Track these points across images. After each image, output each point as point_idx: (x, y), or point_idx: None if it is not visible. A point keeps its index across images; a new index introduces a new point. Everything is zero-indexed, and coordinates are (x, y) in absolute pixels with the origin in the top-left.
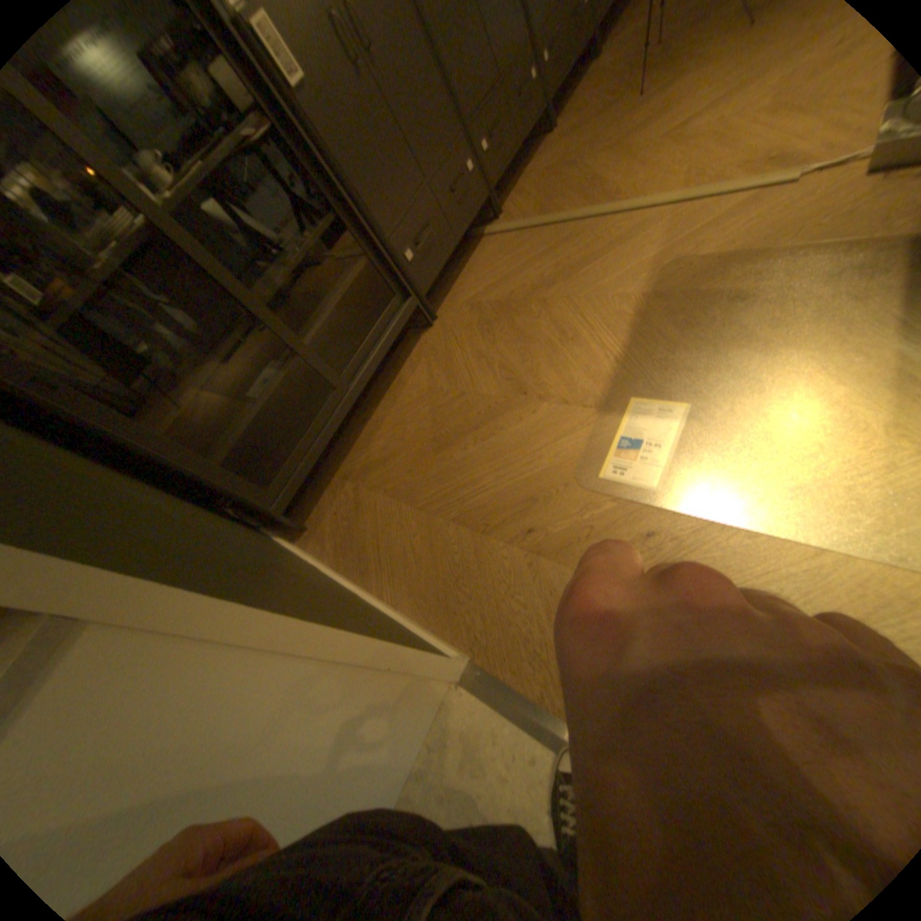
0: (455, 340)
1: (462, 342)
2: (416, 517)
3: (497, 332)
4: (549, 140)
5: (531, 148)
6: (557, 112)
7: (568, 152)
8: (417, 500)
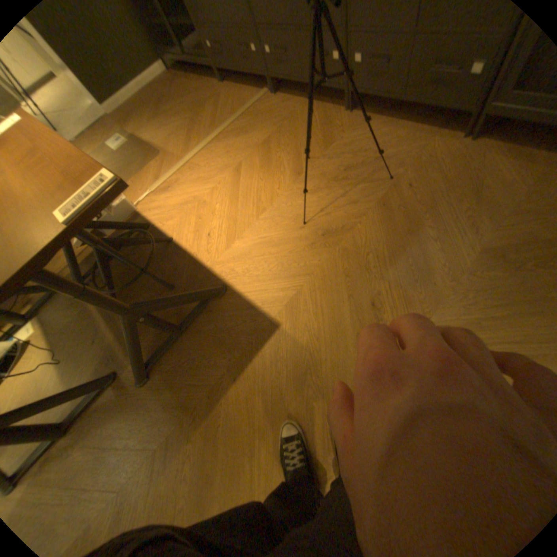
0: (201, 92)
1: (197, 94)
2: (145, 96)
3: (188, 105)
4: (332, 108)
5: (339, 99)
6: (377, 110)
7: (294, 120)
8: (149, 95)
